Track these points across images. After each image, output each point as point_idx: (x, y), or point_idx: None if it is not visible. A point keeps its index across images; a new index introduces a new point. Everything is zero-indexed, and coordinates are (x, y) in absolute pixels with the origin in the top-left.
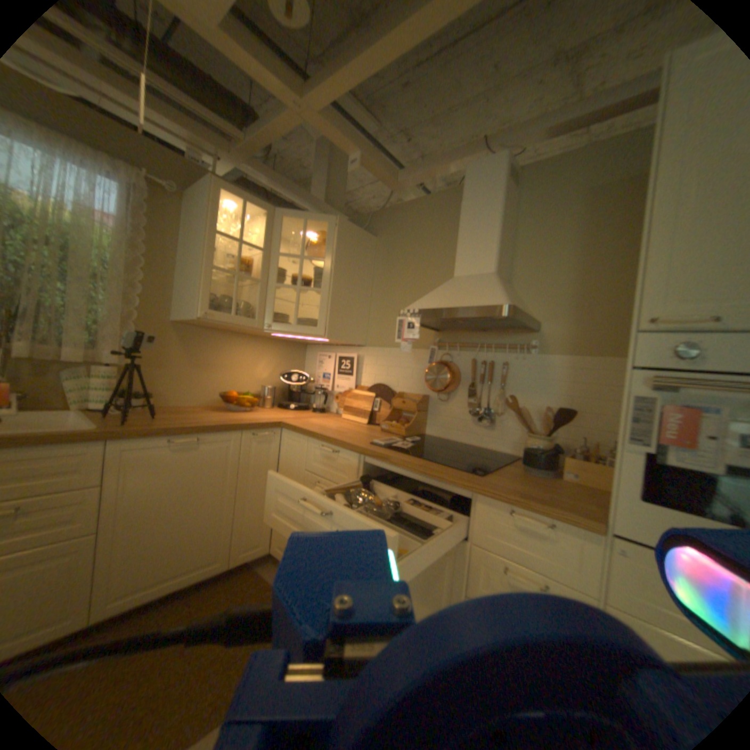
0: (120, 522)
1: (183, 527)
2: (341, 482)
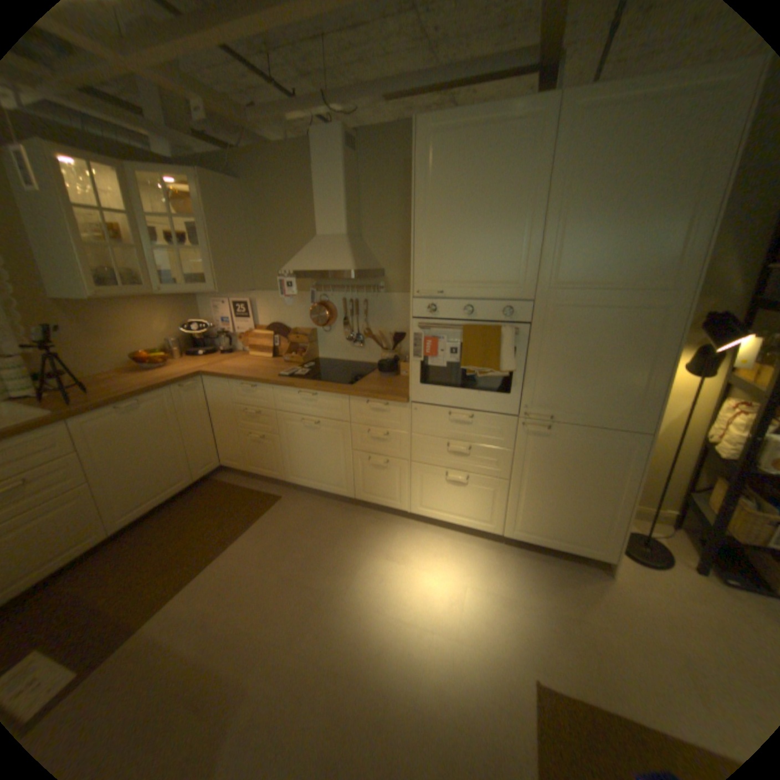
0: (102, 471)
1: (149, 464)
2: (263, 406)
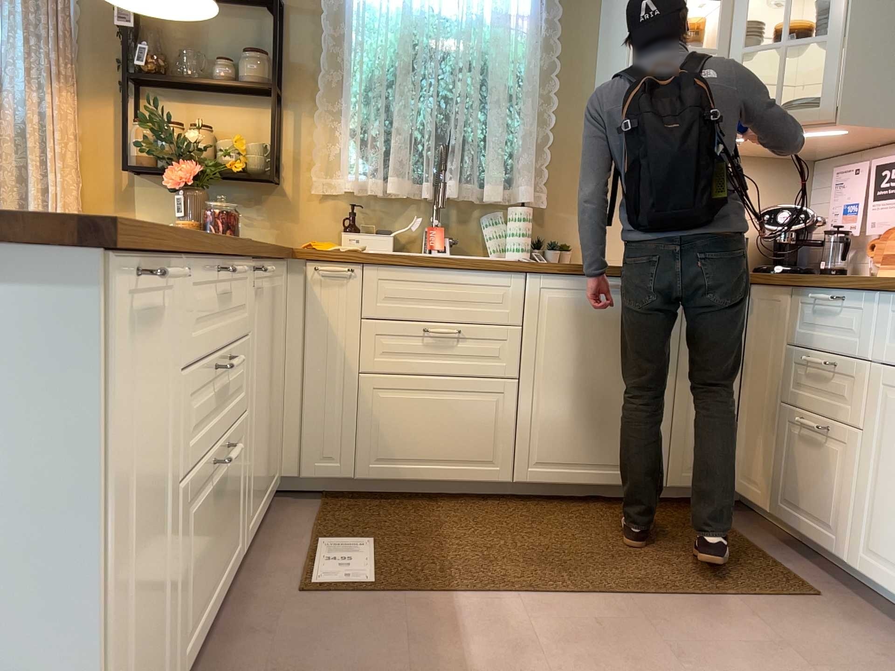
0: (542, 372)
1: (607, 401)
2: (849, 350)
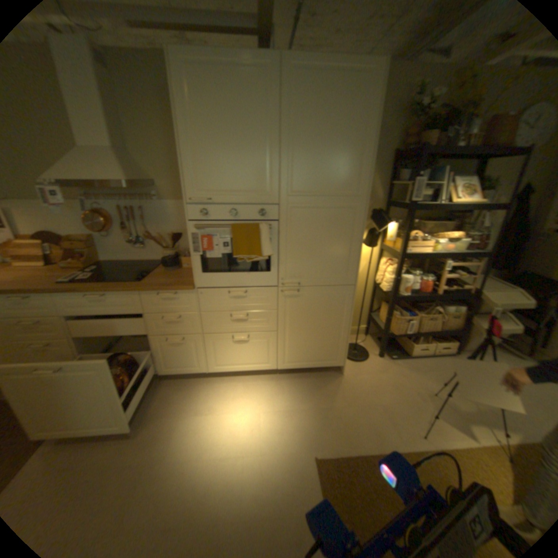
0: None
1: None
2: (45, 314)
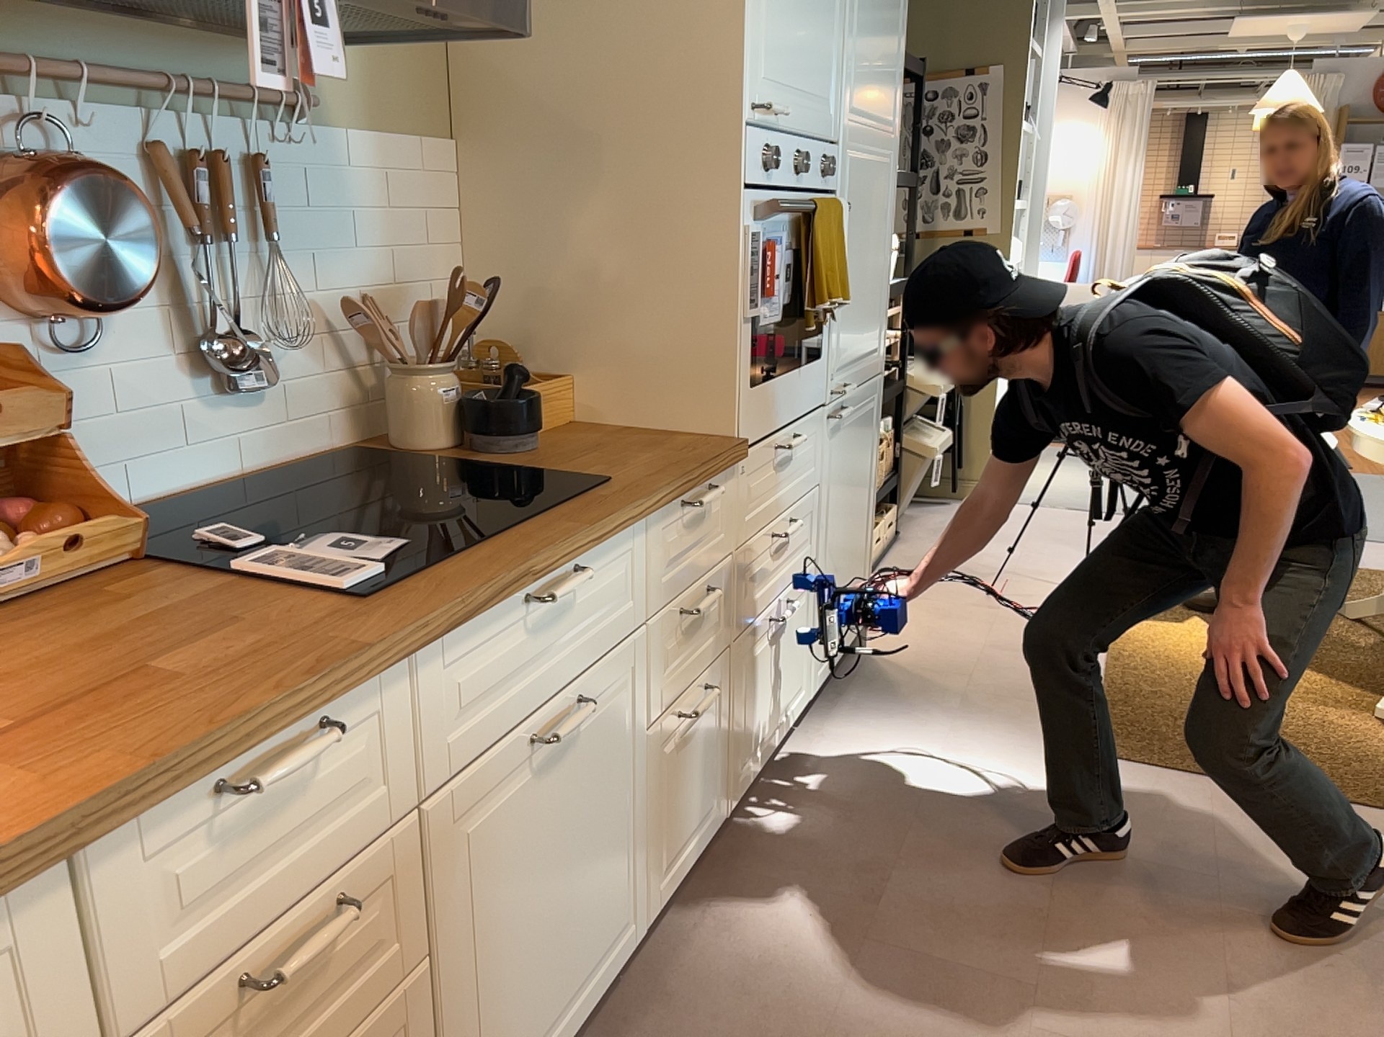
0: None
1: None
2: (366, 829)
